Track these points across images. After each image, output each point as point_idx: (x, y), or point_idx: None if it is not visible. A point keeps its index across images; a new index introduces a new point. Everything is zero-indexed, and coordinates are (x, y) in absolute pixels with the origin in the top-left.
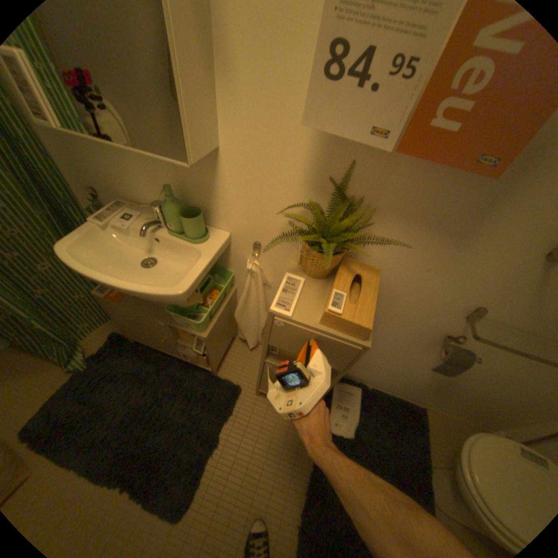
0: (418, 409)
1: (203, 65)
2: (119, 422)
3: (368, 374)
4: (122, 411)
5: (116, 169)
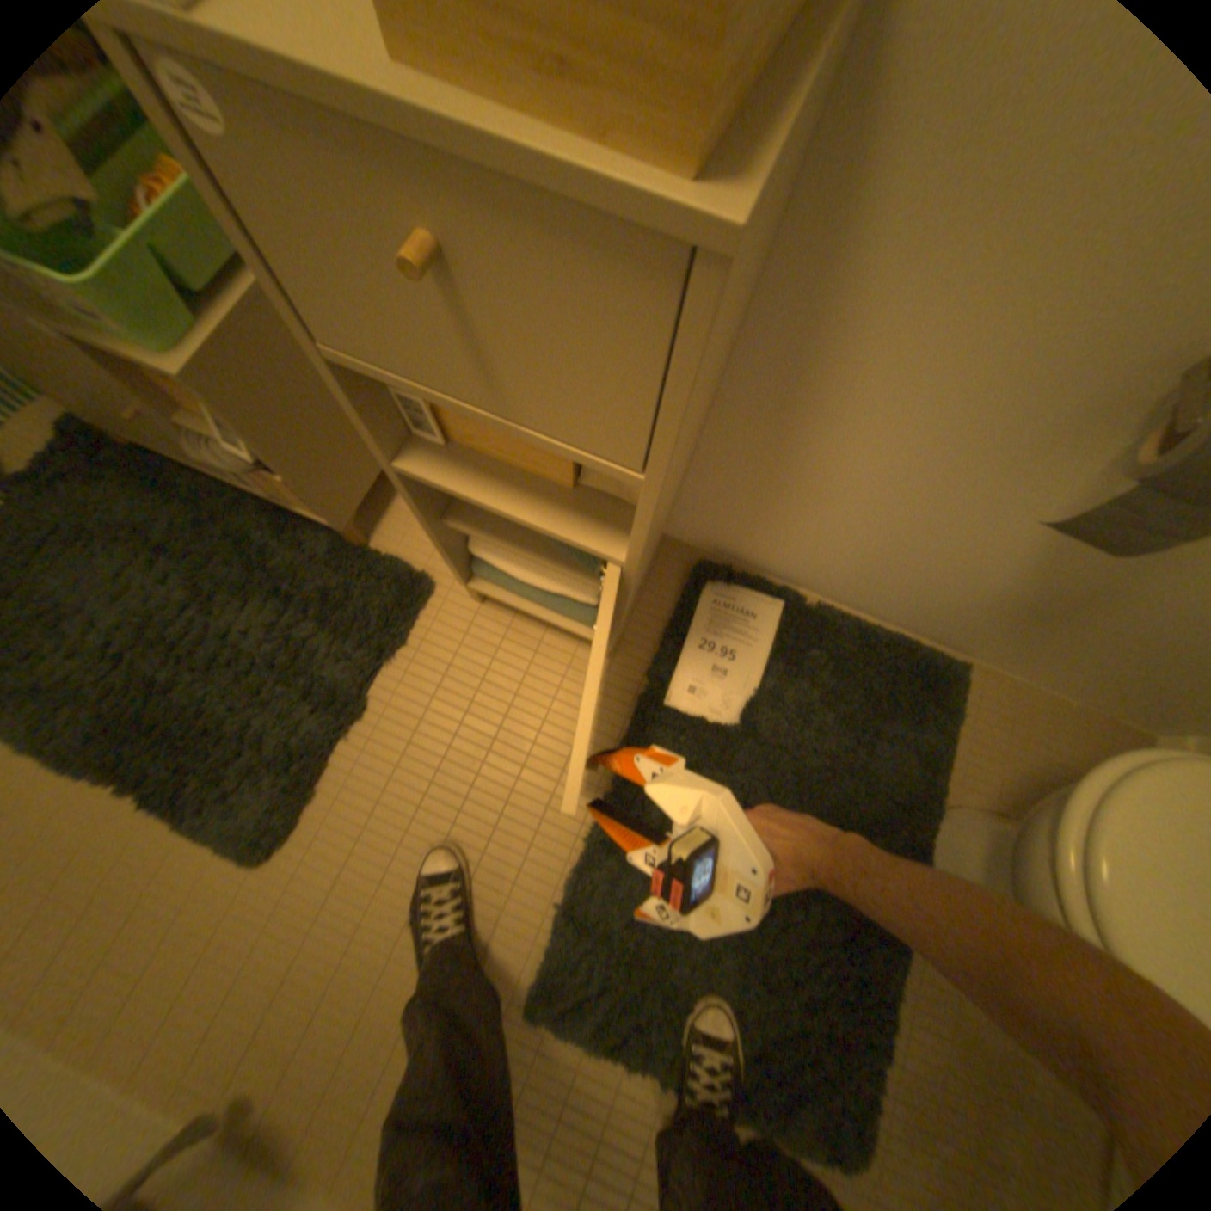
0: (946, 664)
1: None
2: (99, 644)
3: (811, 558)
4: (106, 619)
5: None
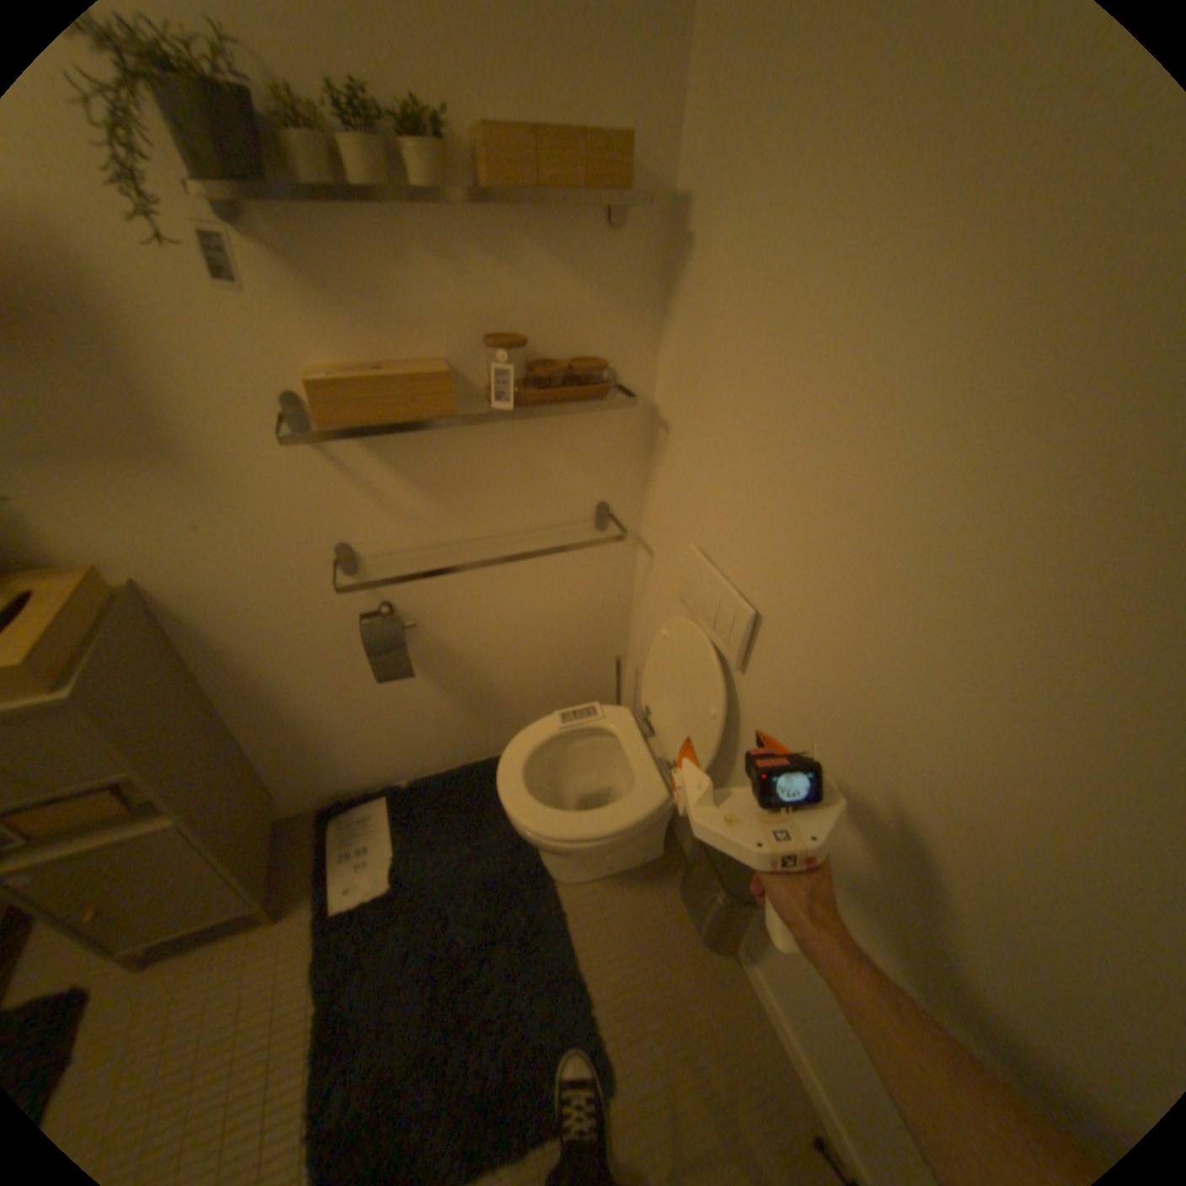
0: (492, 763)
1: None
2: None
3: (372, 764)
4: None
5: None
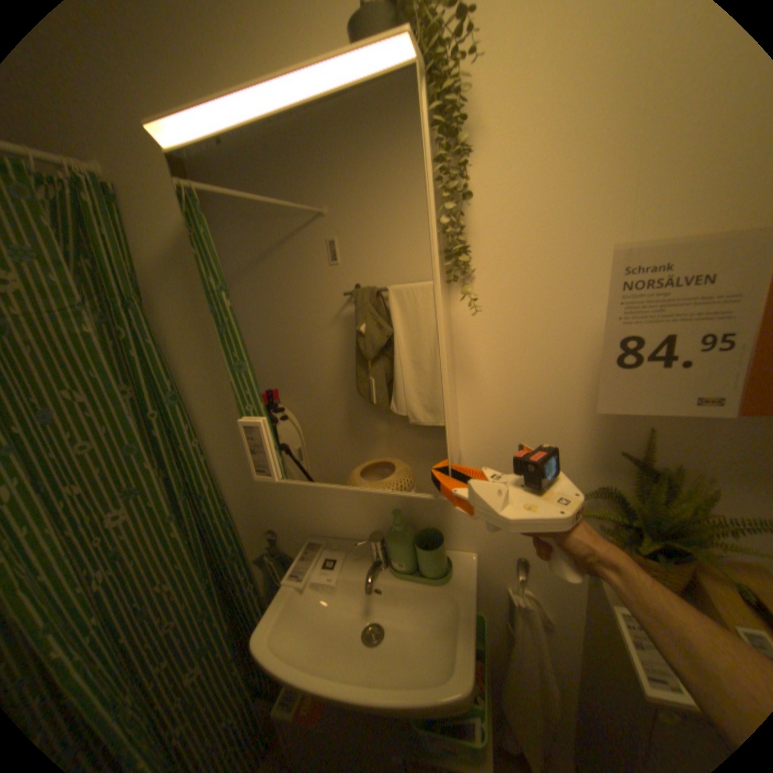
0: None
1: (453, 382)
2: None
3: None
4: None
5: (311, 501)
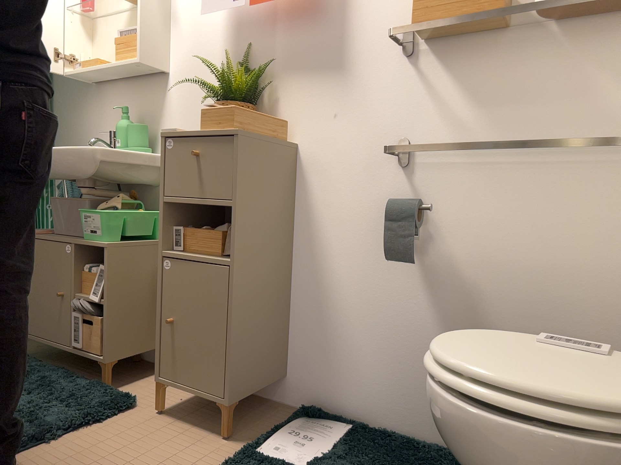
0: None
1: (160, 17)
2: None
3: (359, 384)
4: None
5: (96, 126)
